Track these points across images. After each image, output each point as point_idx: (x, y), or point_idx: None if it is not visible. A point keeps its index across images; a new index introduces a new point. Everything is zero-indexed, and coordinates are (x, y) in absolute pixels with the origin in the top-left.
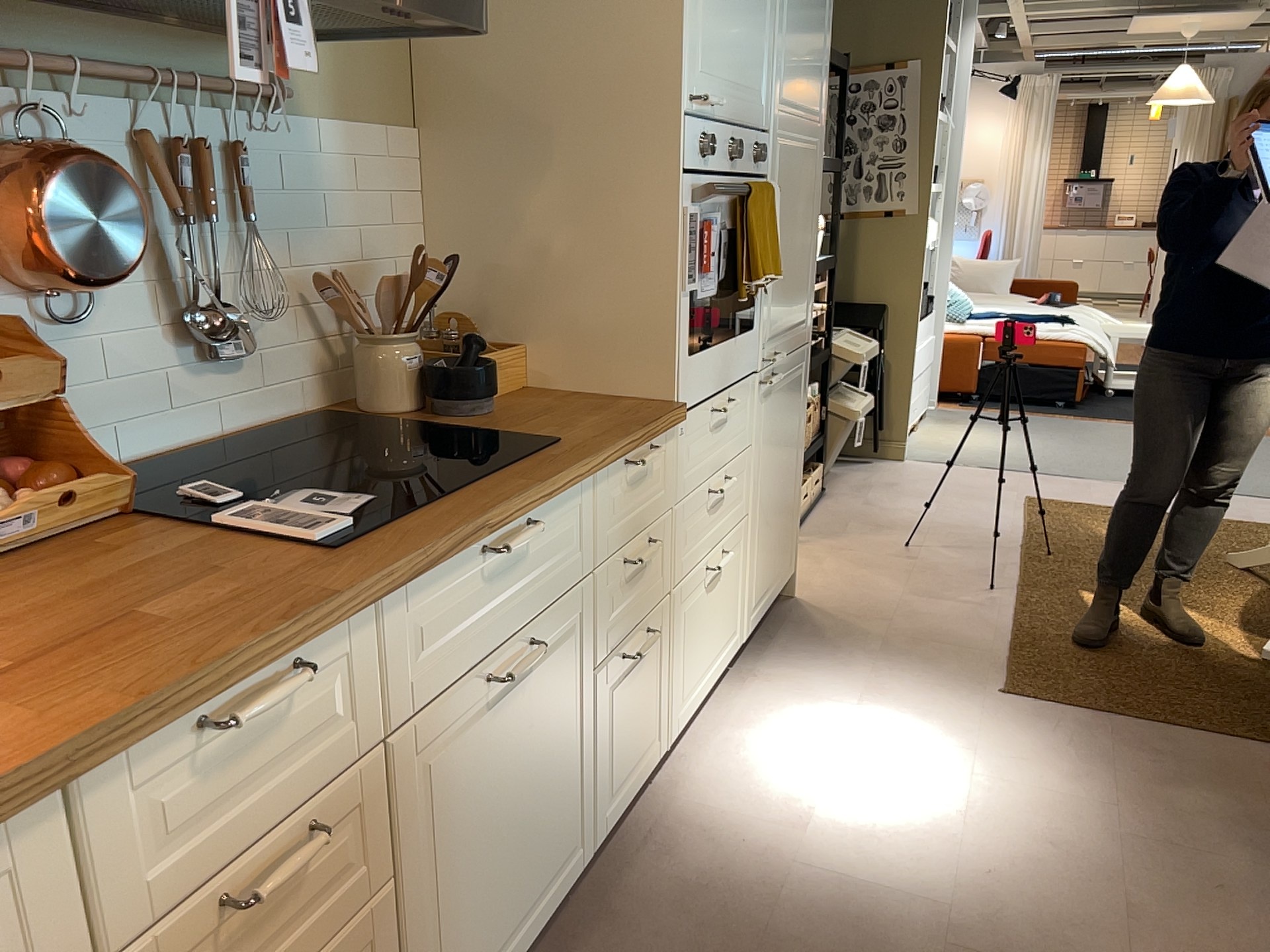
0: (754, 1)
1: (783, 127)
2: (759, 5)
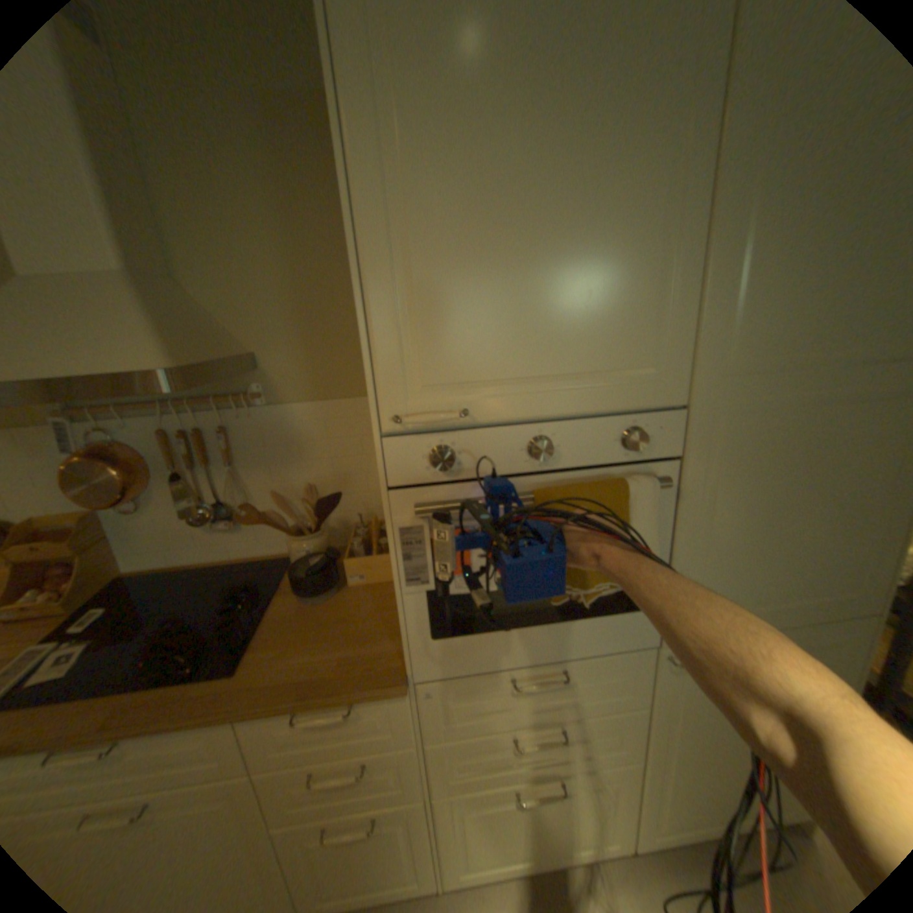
0: (606, 252)
1: (748, 385)
2: (630, 251)
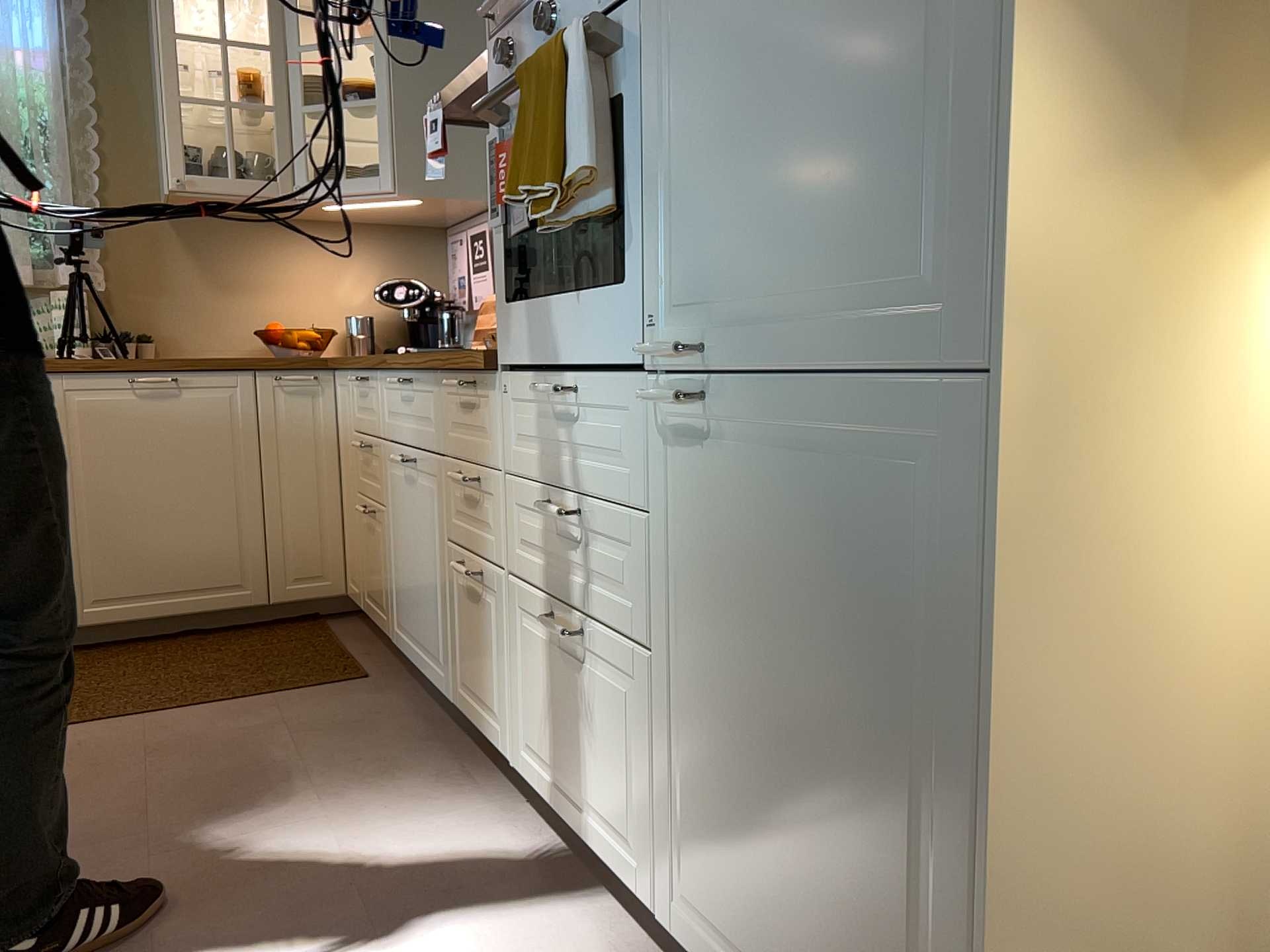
0: None
1: None
2: None
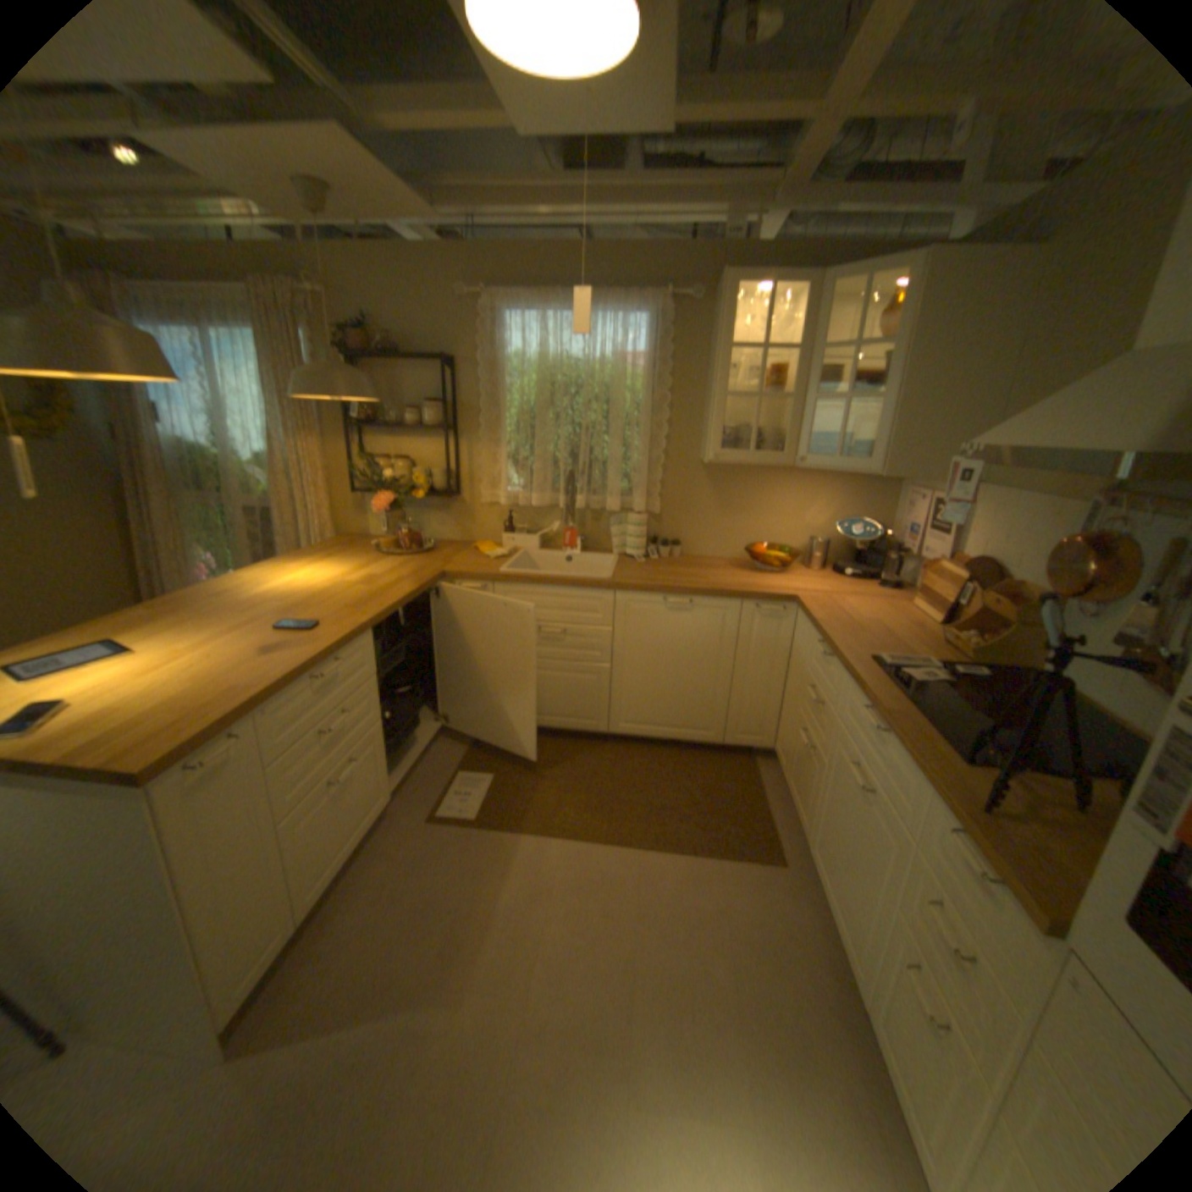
0: None
1: None
2: None
